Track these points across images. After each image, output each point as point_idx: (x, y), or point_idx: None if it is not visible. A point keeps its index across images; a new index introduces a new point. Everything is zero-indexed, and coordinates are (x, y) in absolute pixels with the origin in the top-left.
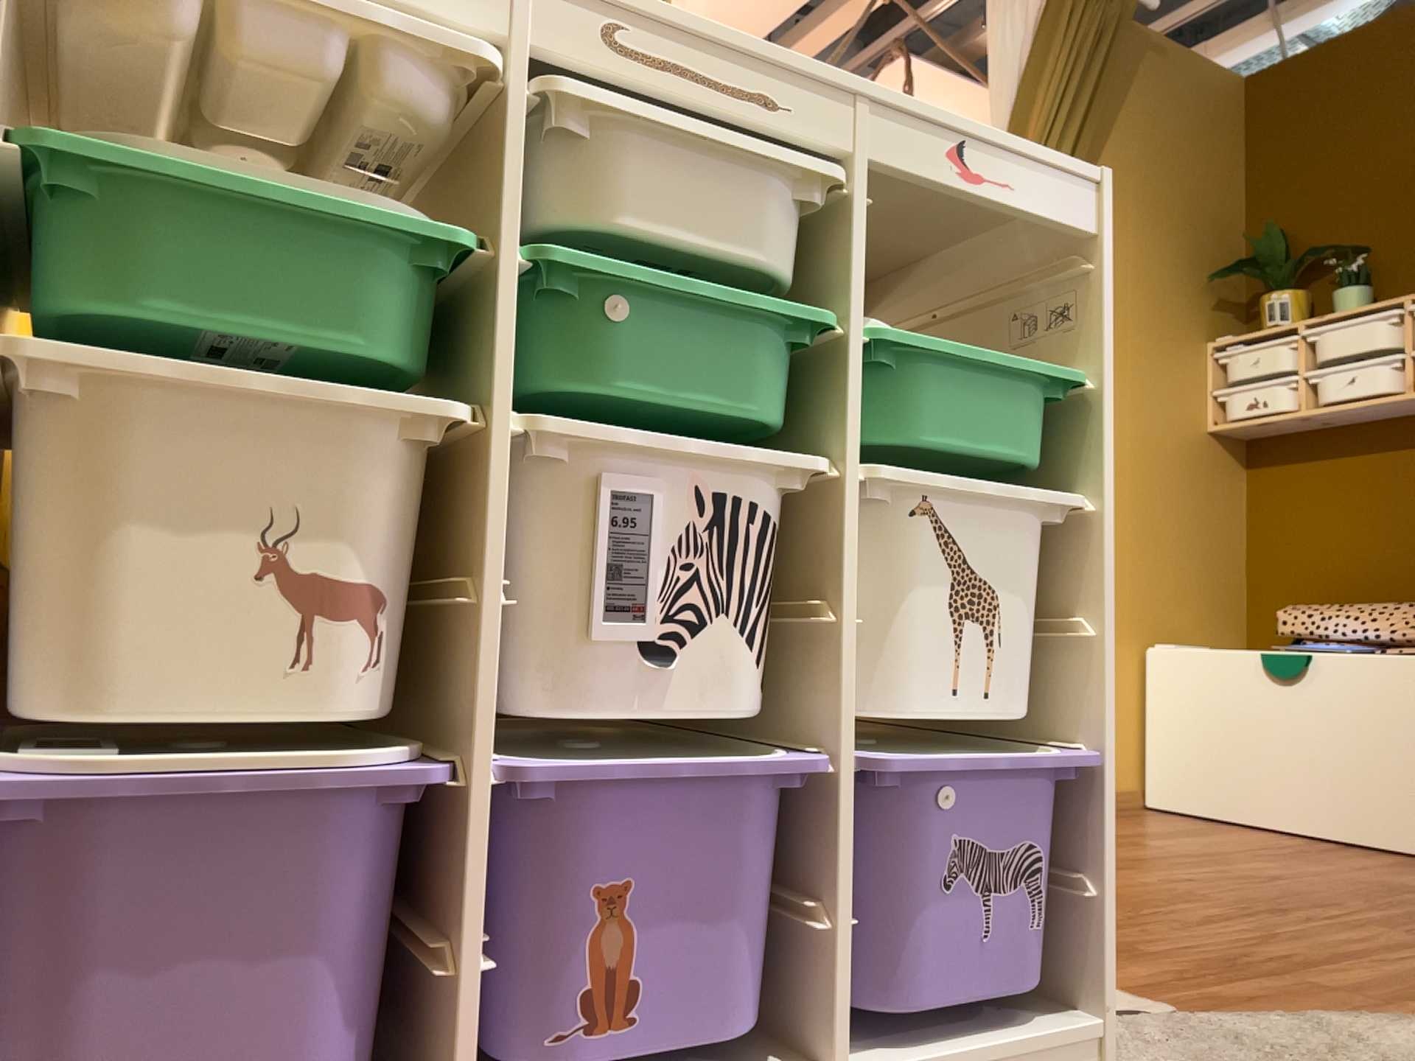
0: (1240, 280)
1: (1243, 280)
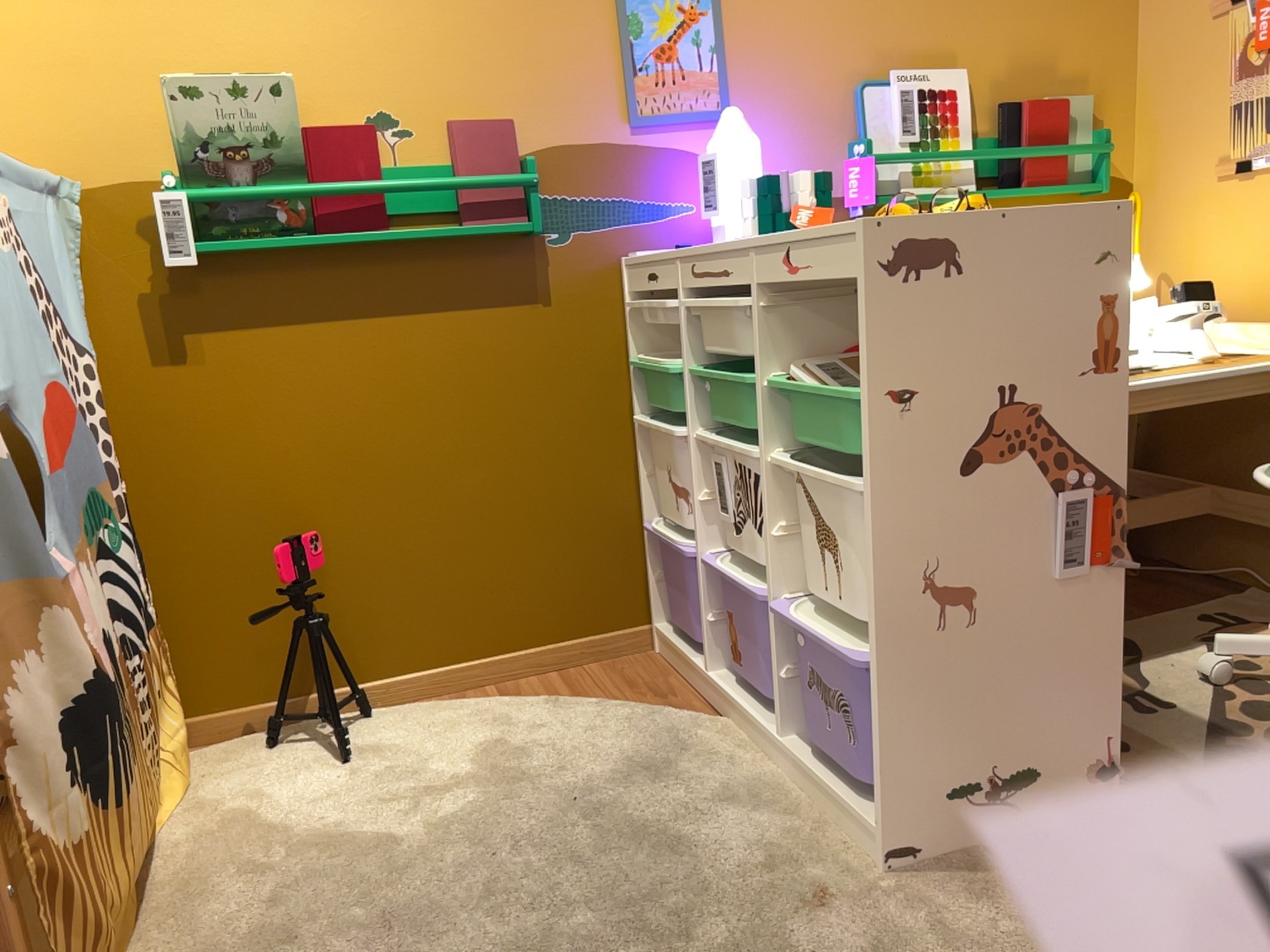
0: None
1: None
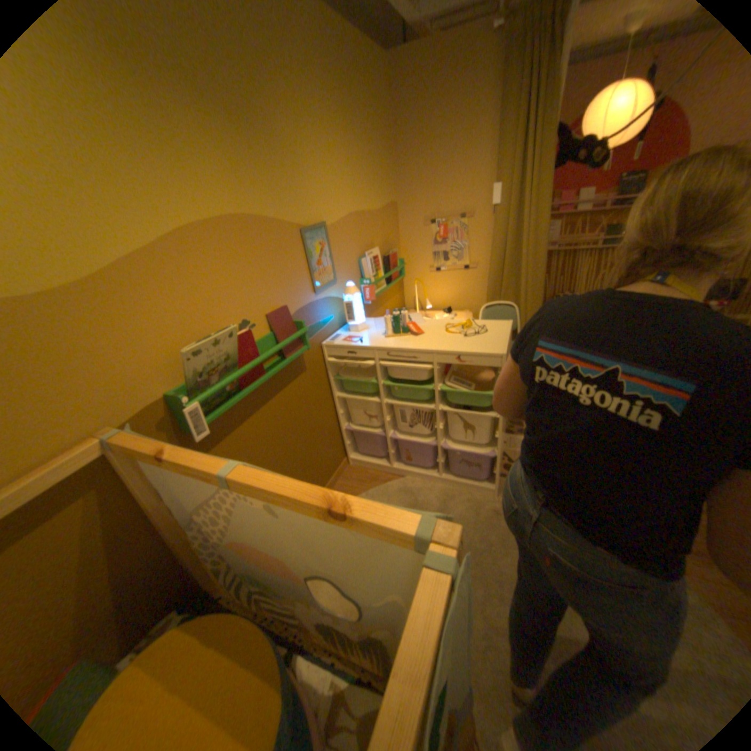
0: None
1: None
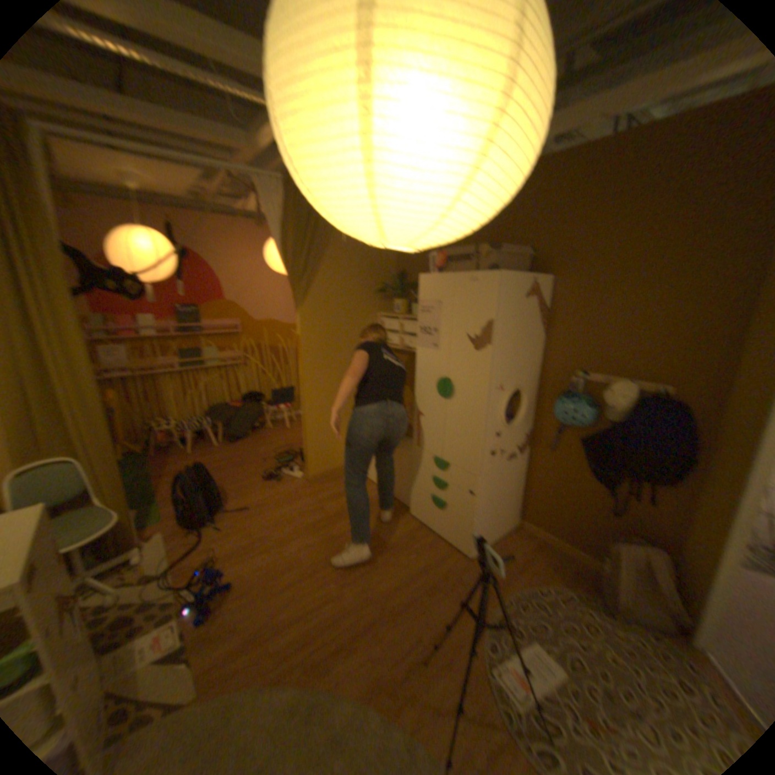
0: (391, 294)
1: (391, 294)
